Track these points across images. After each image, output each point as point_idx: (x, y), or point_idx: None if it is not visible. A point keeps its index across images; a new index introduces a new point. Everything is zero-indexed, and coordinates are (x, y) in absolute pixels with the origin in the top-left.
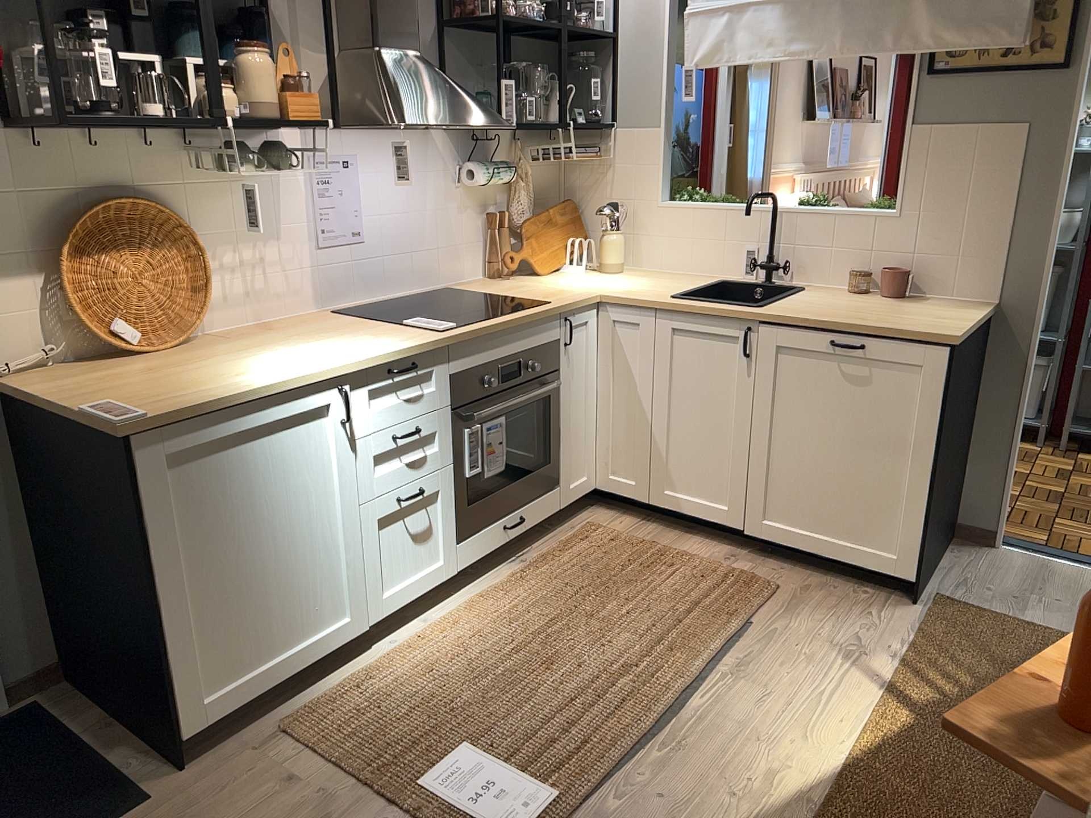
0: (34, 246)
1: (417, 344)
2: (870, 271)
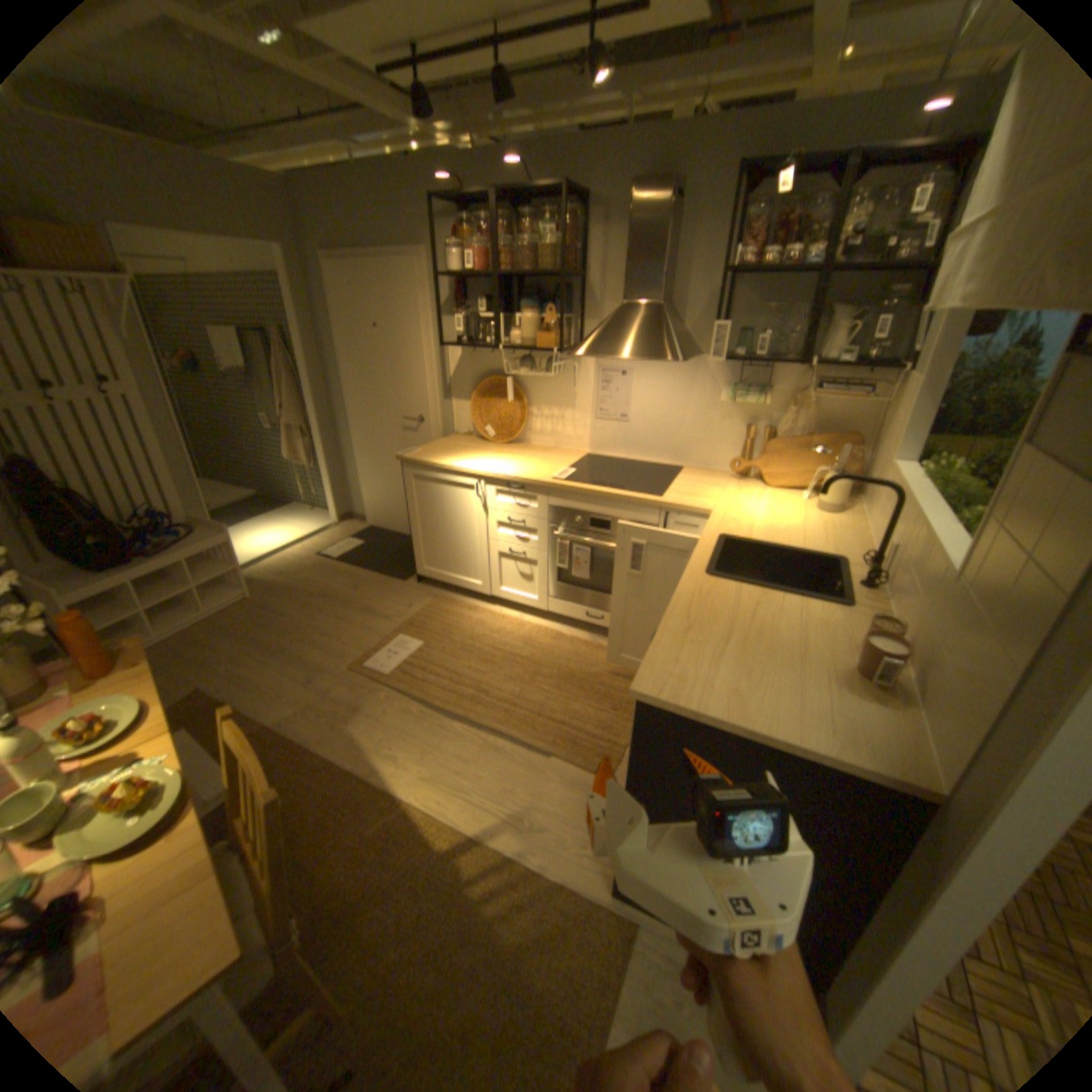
0: (472, 389)
1: (523, 478)
2: (919, 637)
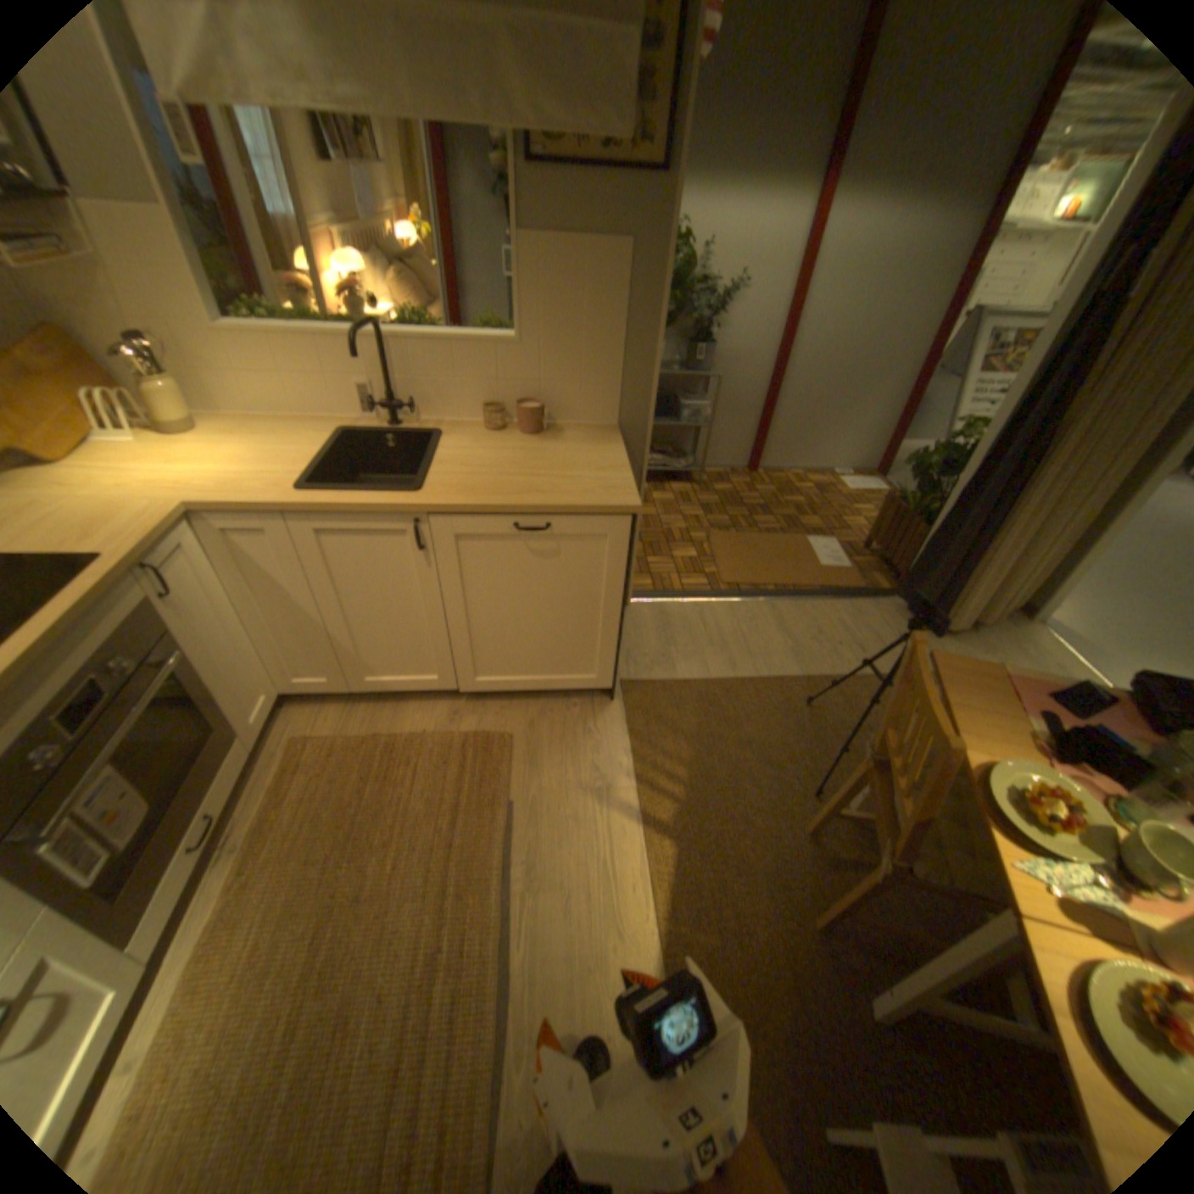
0: None
1: None
2: (499, 404)
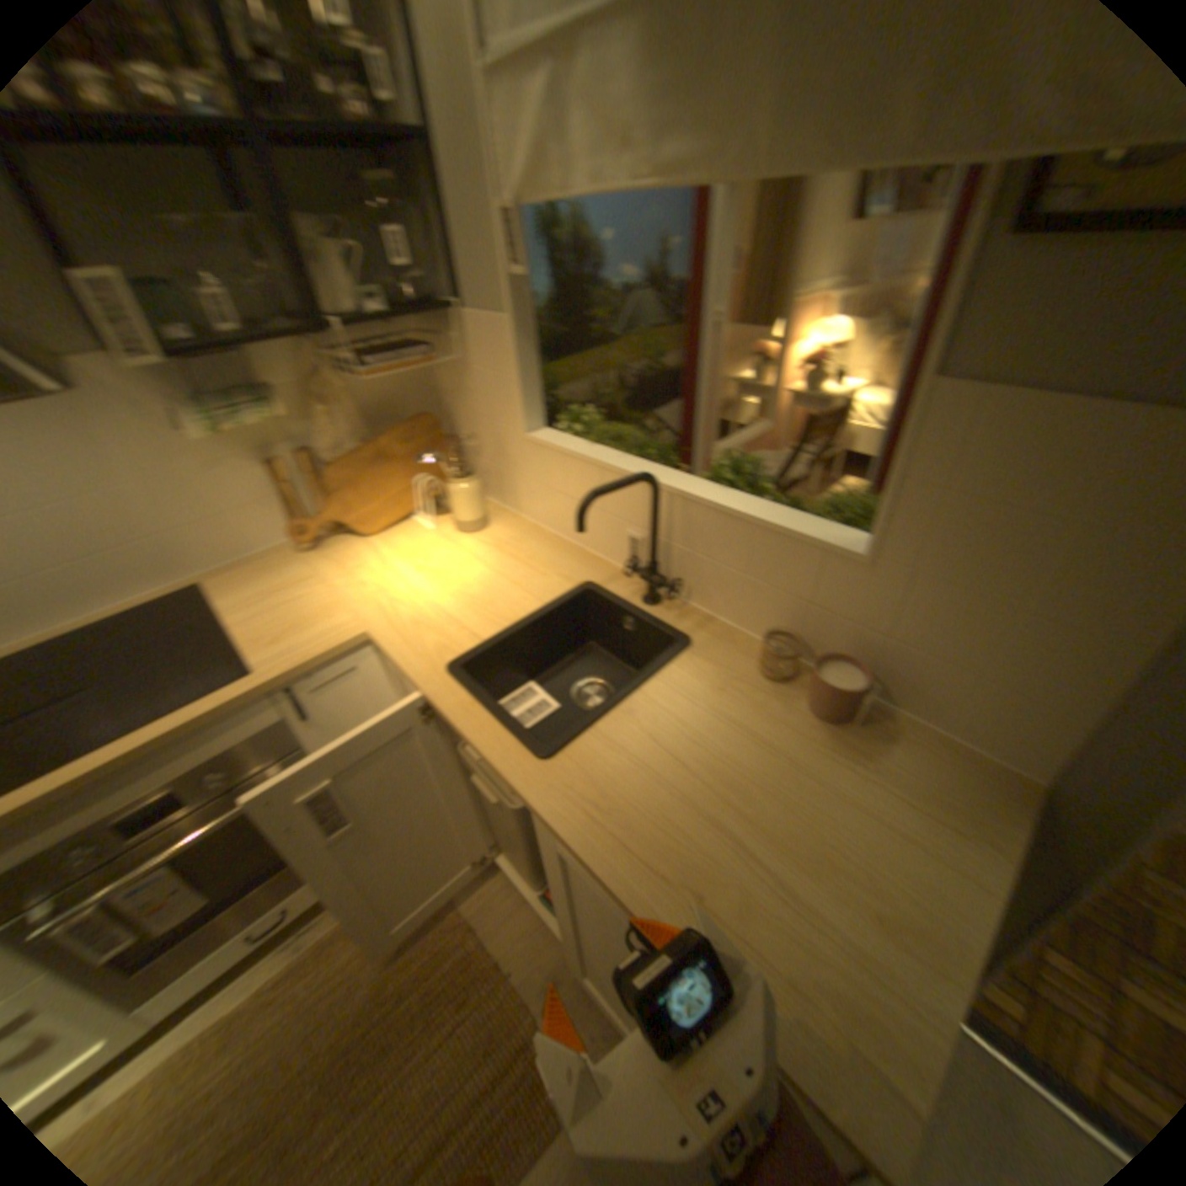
0: None
1: None
2: (802, 632)
